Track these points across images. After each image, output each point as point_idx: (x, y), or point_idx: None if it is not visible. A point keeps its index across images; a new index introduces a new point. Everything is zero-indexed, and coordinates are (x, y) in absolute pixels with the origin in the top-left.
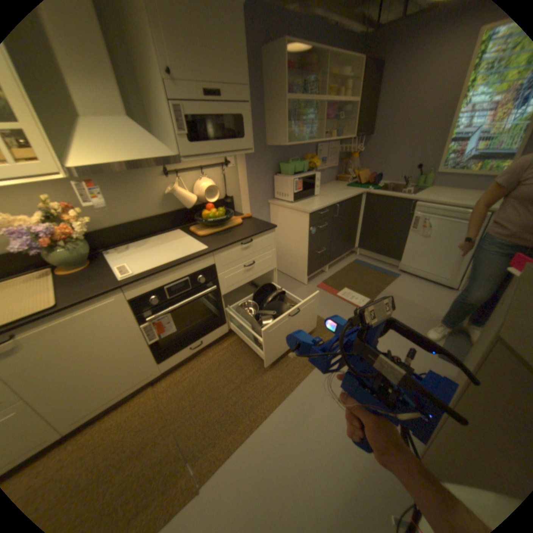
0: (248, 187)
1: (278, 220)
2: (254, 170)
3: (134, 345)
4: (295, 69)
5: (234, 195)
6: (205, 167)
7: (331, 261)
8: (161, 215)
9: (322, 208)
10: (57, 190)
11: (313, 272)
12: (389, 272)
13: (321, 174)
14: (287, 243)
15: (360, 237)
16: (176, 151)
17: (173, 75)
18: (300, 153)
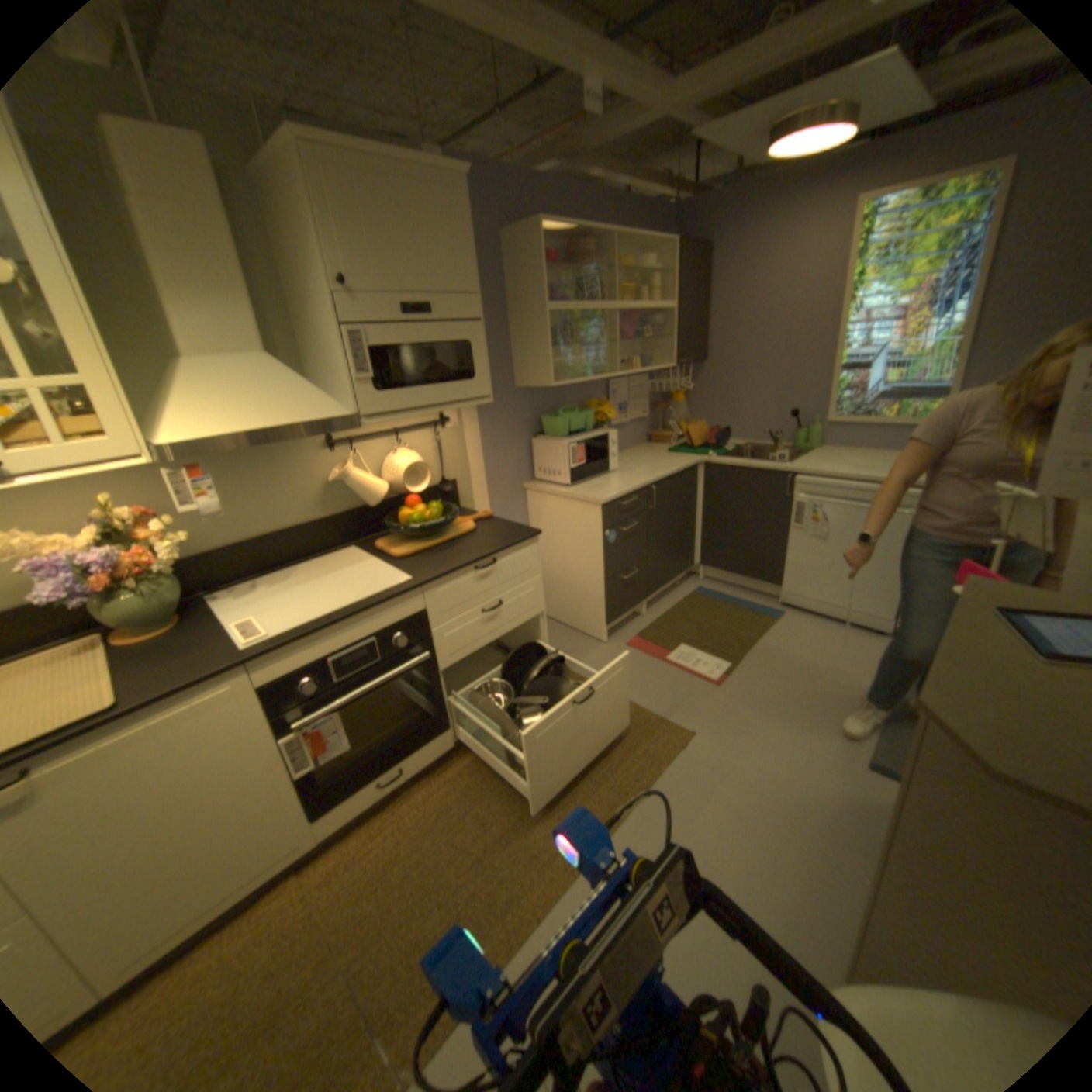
0: (483, 462)
1: (544, 520)
2: (495, 432)
3: (262, 784)
4: (559, 261)
5: (459, 478)
6: (403, 430)
7: (651, 593)
8: (319, 521)
9: (624, 494)
10: (123, 484)
11: (617, 616)
12: (764, 609)
13: (620, 432)
14: (563, 563)
15: (703, 544)
16: (351, 407)
17: (348, 284)
18: (578, 397)
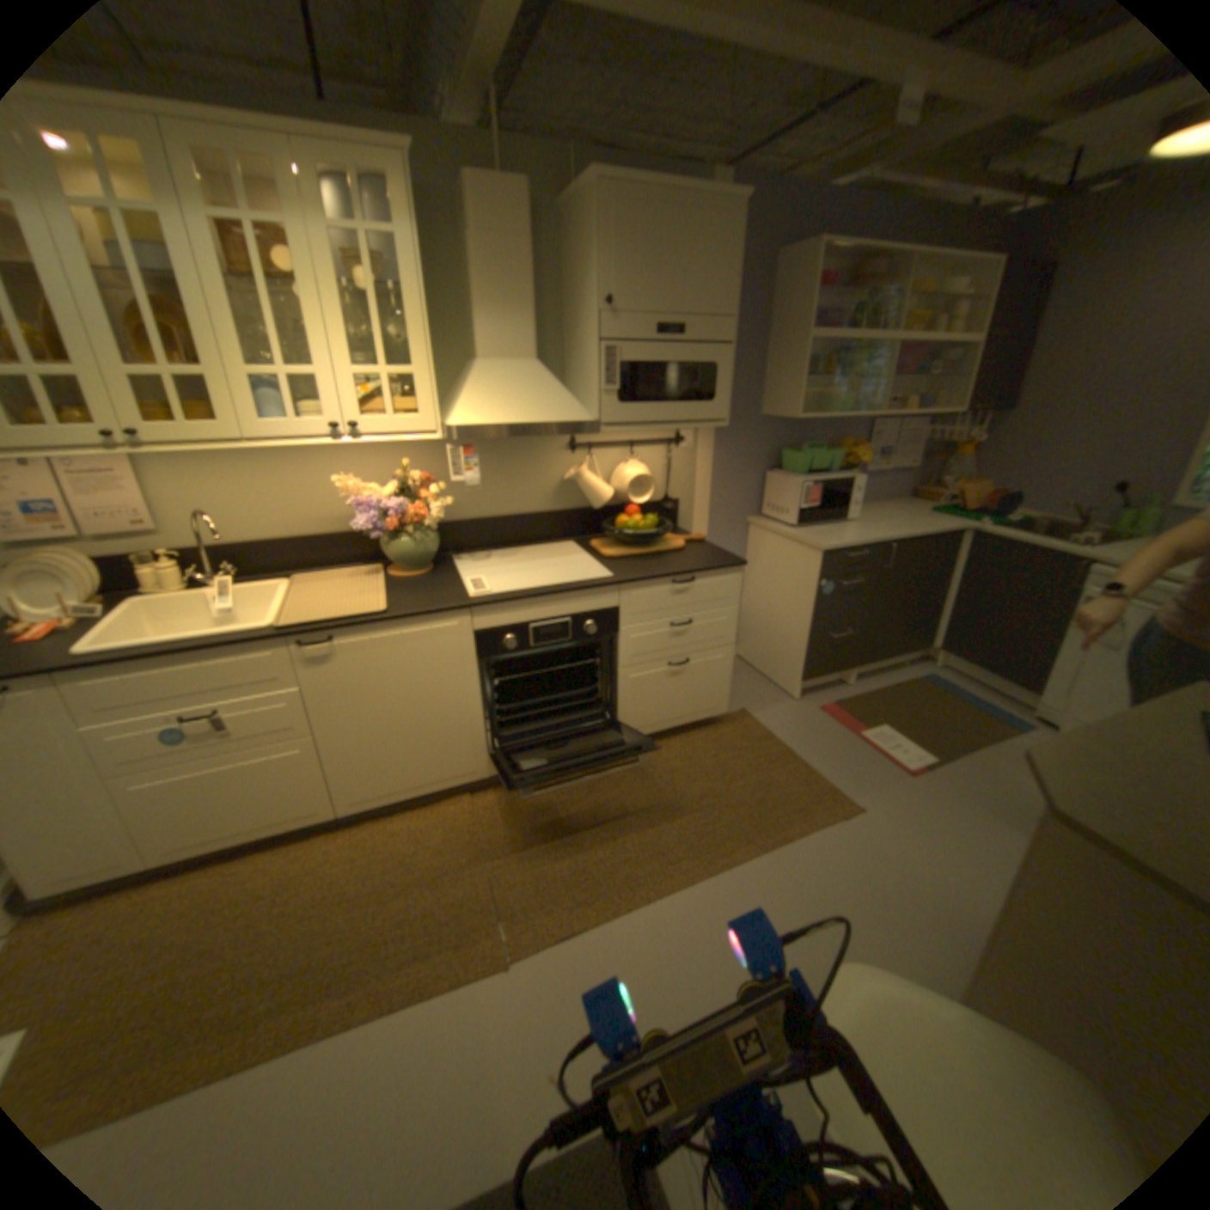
0: (711, 487)
1: (762, 558)
2: (730, 458)
3: (466, 709)
4: (844, 282)
5: (683, 499)
6: (640, 444)
7: (868, 663)
8: (551, 514)
9: (856, 545)
10: (420, 456)
11: (819, 676)
12: (1013, 718)
13: (878, 480)
14: (773, 607)
15: (952, 626)
16: (596, 415)
17: (616, 305)
18: (834, 433)
